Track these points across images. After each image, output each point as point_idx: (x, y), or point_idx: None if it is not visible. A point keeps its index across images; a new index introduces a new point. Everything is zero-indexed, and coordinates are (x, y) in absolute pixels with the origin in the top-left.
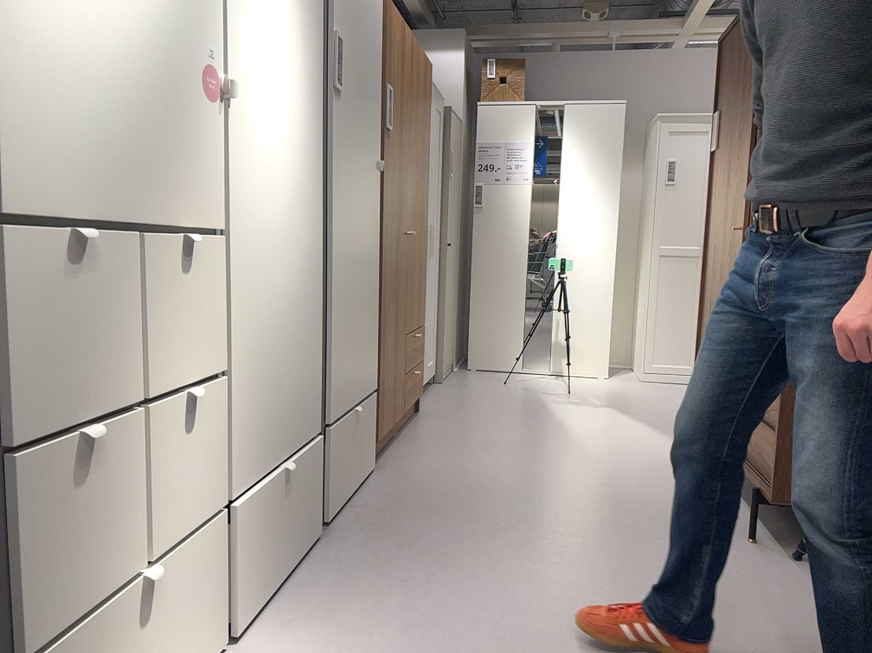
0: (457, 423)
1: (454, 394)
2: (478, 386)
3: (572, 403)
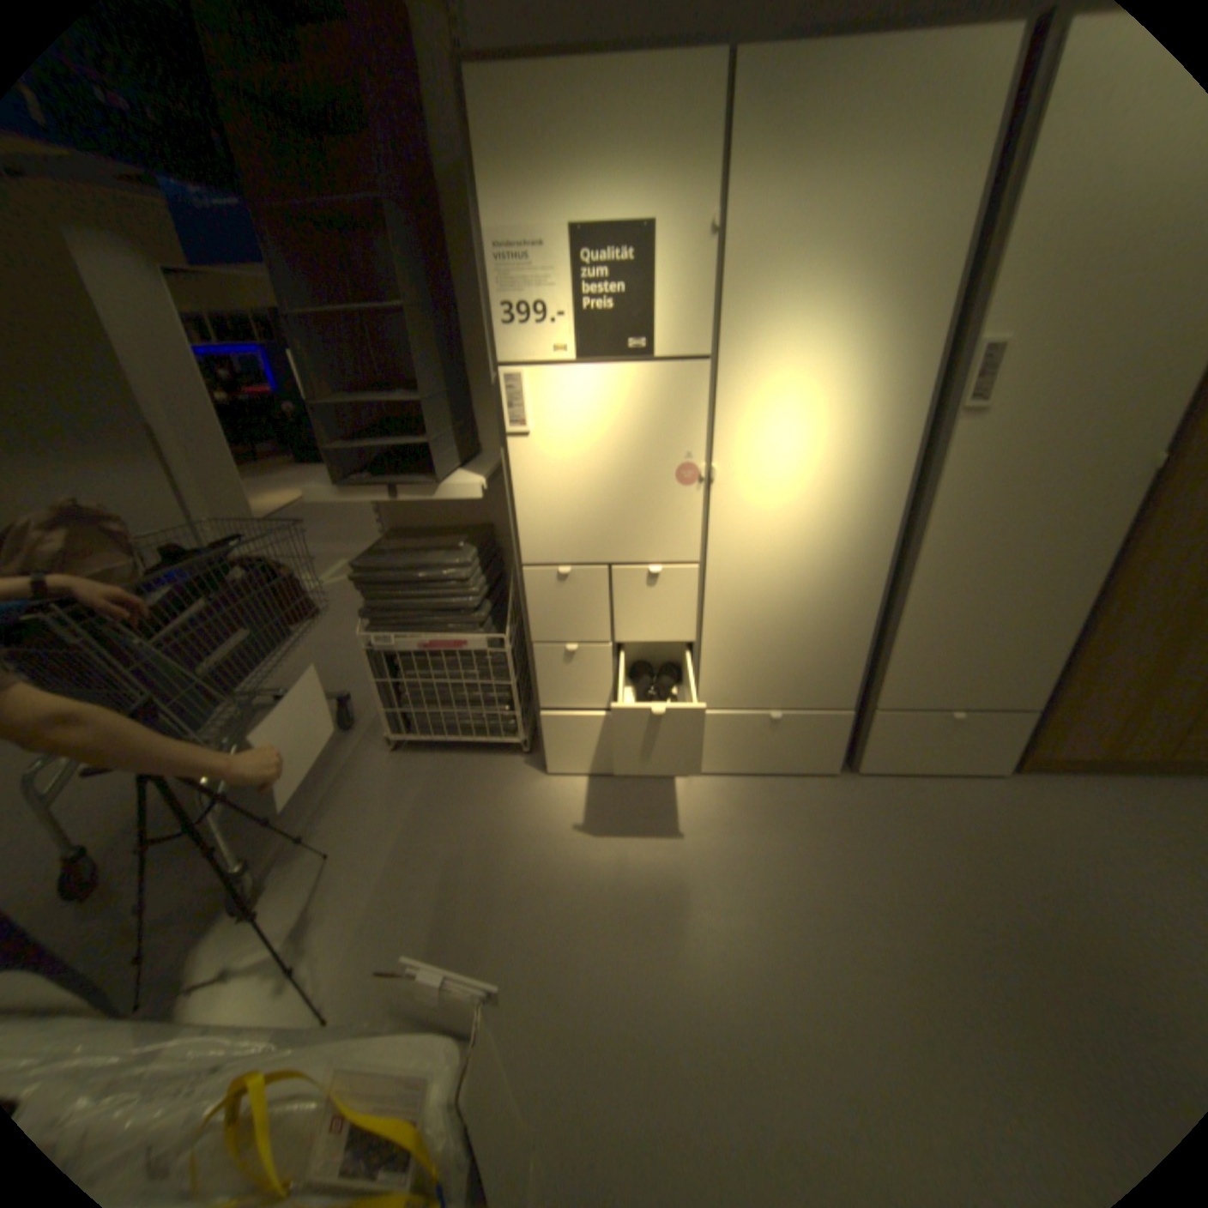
0: None
1: None
2: None
3: None
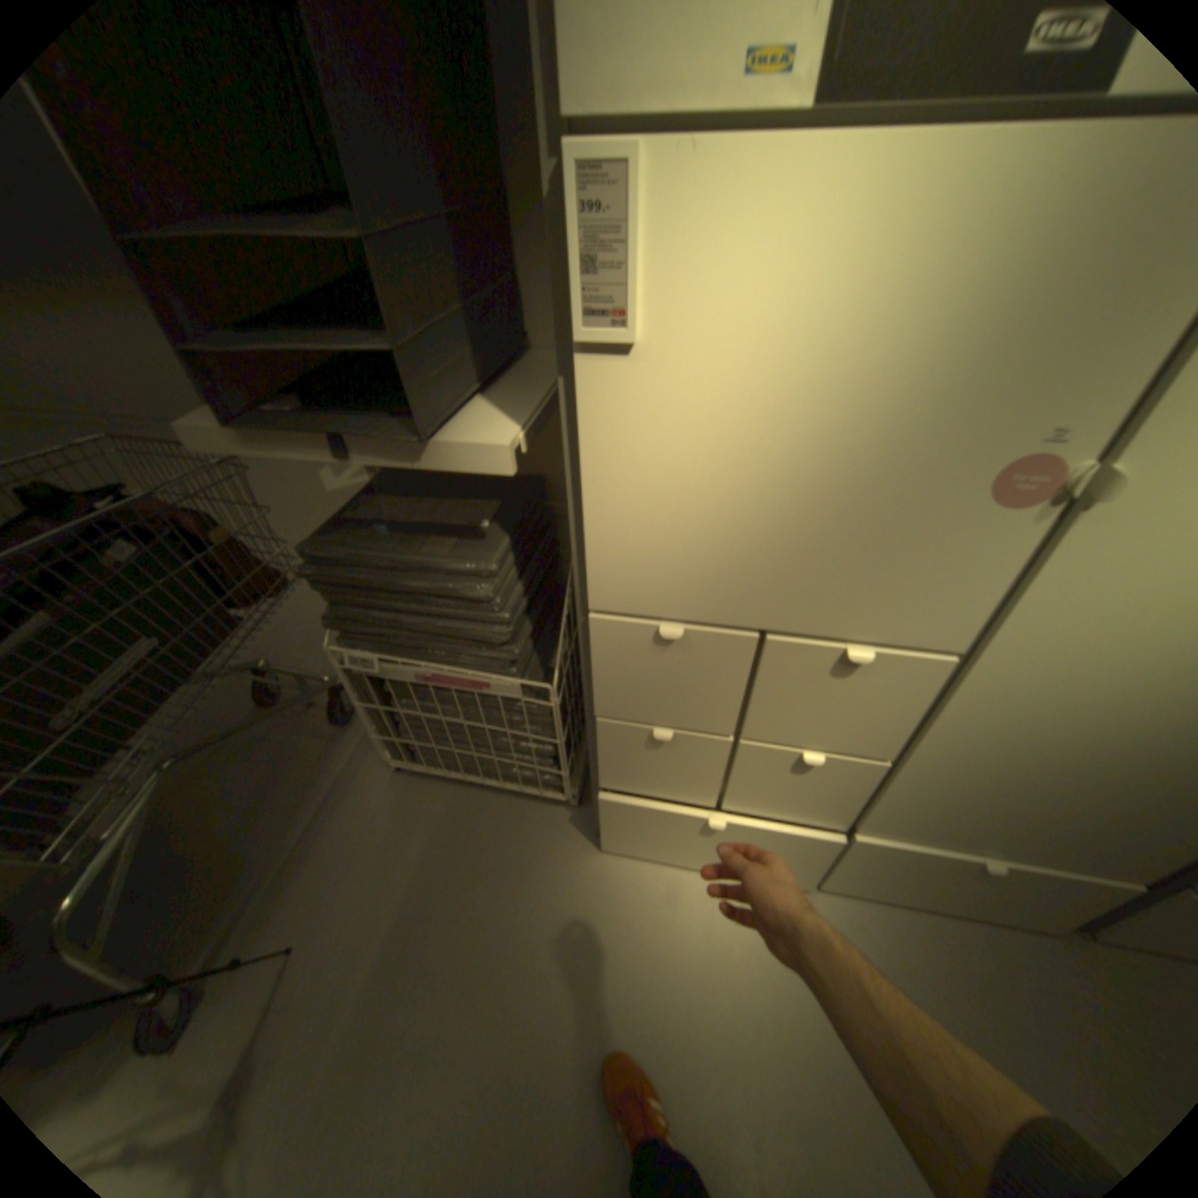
0: None
1: None
2: None
3: None
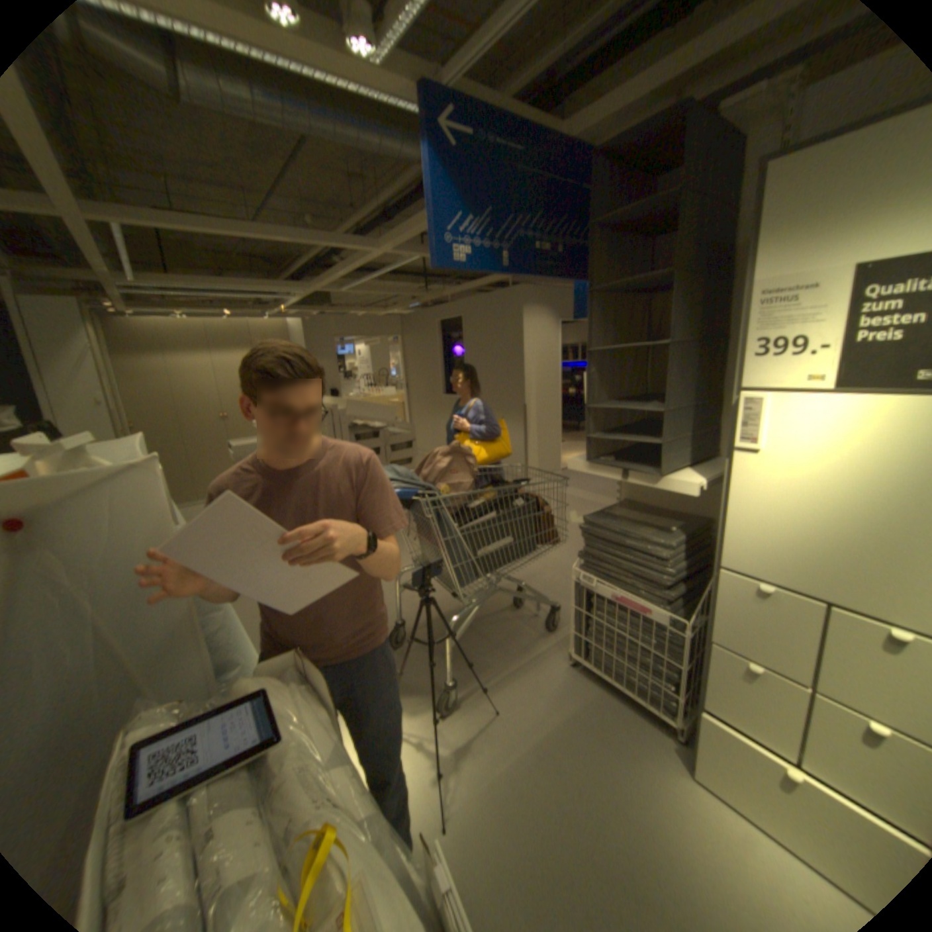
0: None
1: None
2: None
3: None
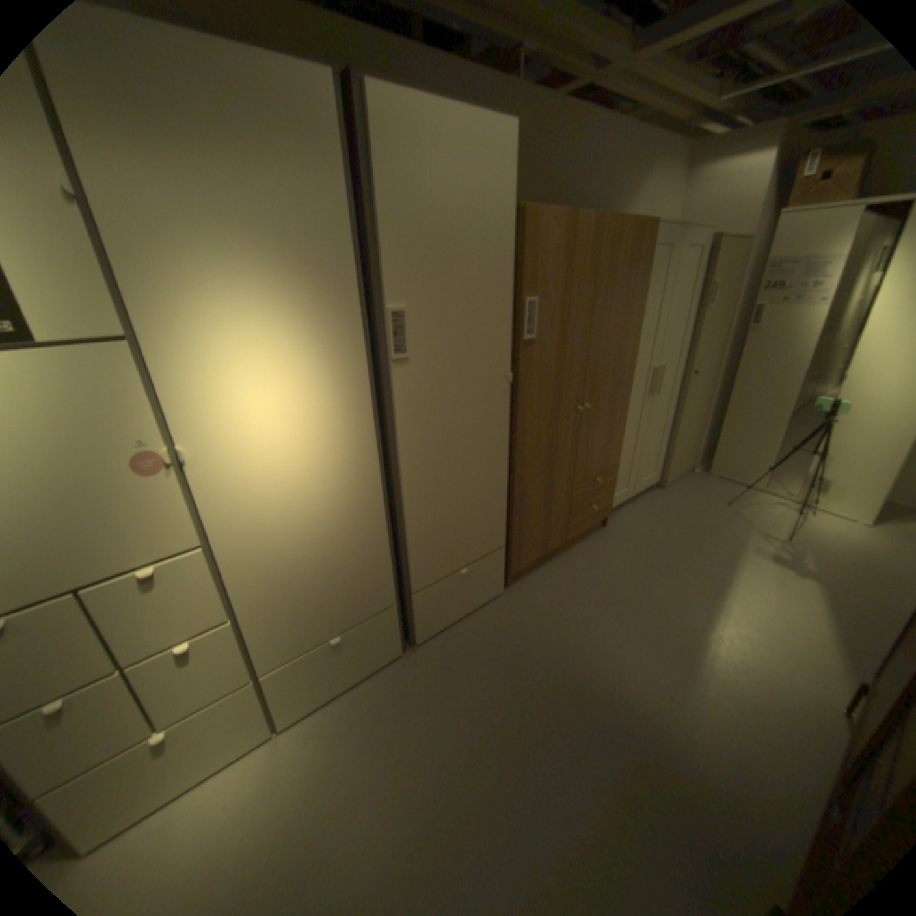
0: (627, 552)
1: (664, 507)
2: (697, 501)
3: (776, 558)
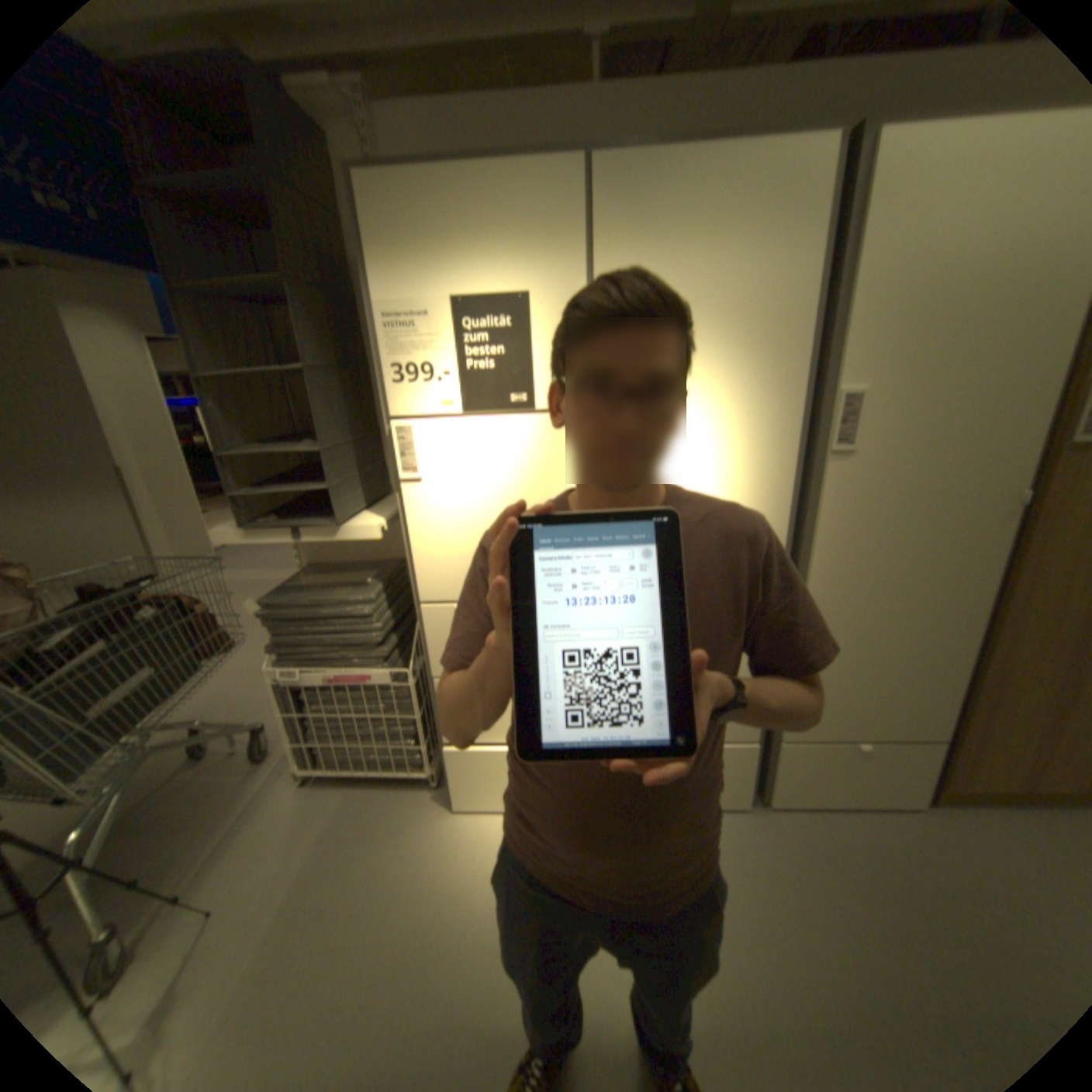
0: None
1: None
2: None
3: None
